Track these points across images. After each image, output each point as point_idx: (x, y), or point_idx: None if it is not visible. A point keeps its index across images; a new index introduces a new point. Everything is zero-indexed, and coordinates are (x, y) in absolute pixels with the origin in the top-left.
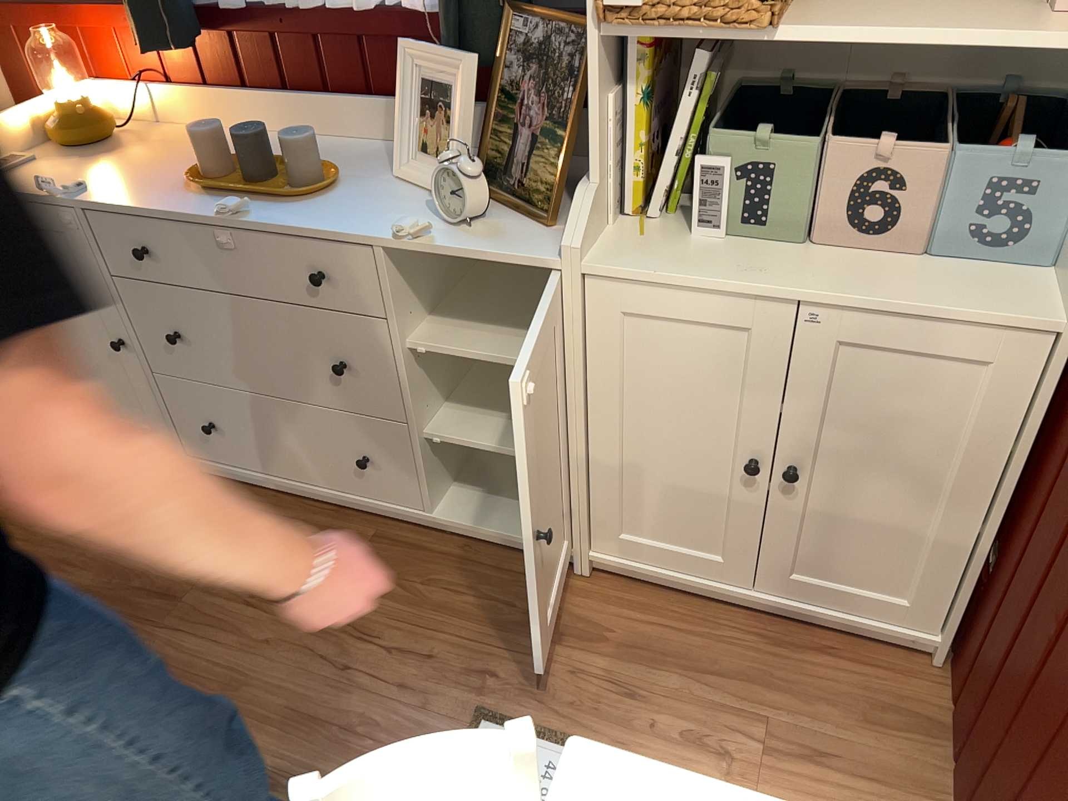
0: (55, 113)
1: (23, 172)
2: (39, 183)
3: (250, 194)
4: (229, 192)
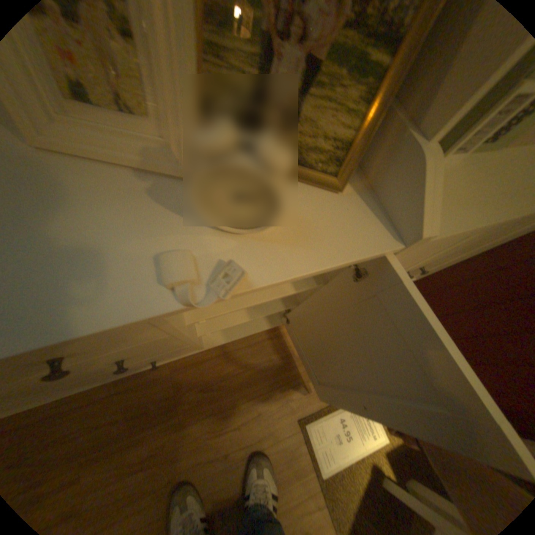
0: None
1: None
2: None
3: None
4: None
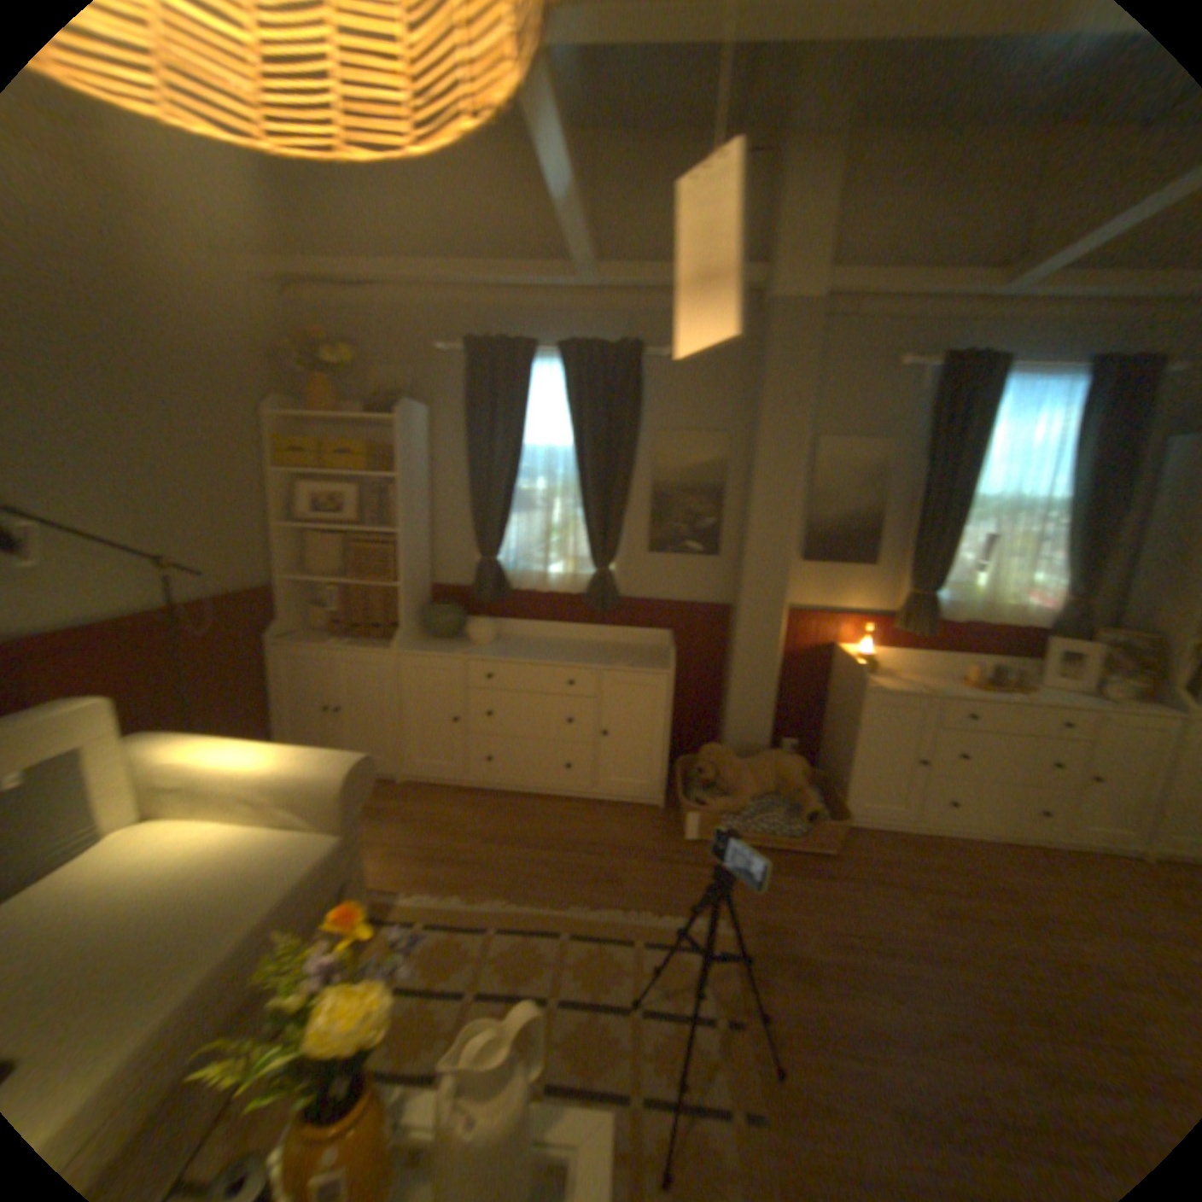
0: (861, 658)
1: (881, 683)
2: (906, 688)
3: (1010, 694)
4: (999, 693)
